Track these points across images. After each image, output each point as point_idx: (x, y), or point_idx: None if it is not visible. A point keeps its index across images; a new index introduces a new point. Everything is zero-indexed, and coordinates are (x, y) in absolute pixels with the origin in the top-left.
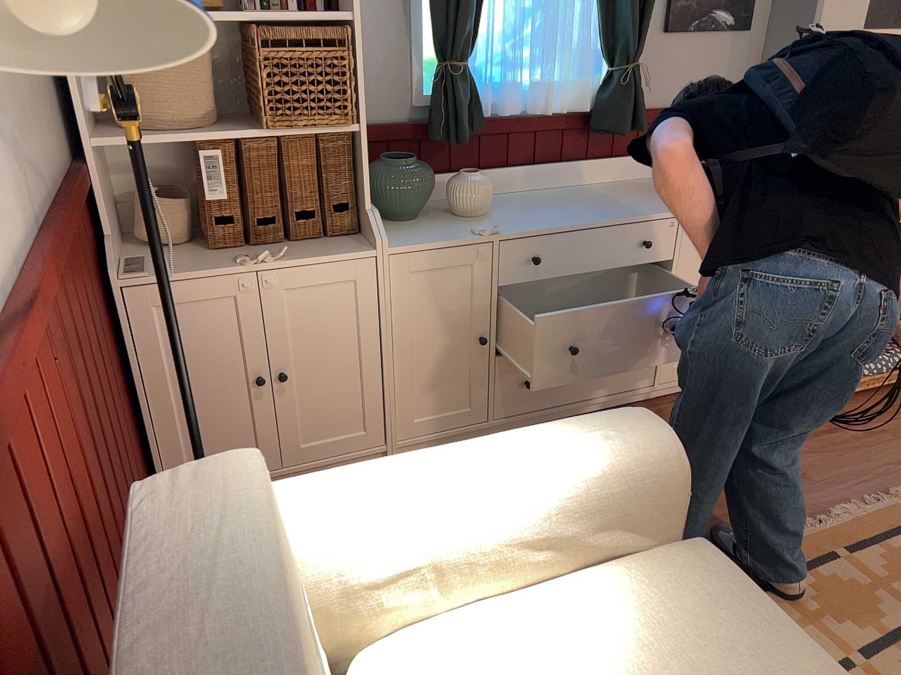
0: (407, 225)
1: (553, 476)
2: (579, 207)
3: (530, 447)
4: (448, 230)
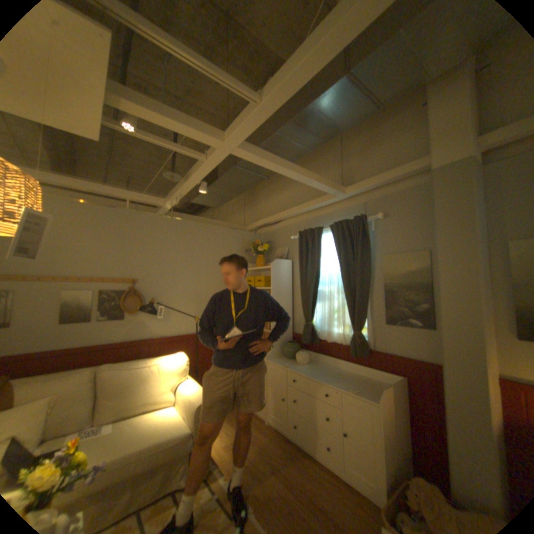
0: (285, 360)
1: (189, 395)
2: (324, 374)
3: (196, 391)
4: (285, 363)
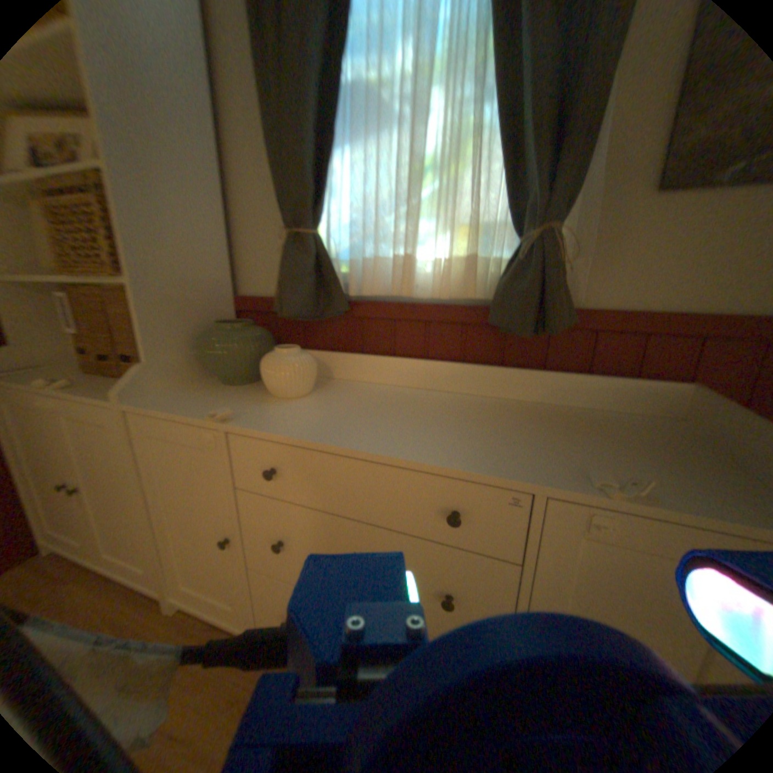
0: (220, 389)
1: None
2: (405, 420)
3: None
4: (221, 403)
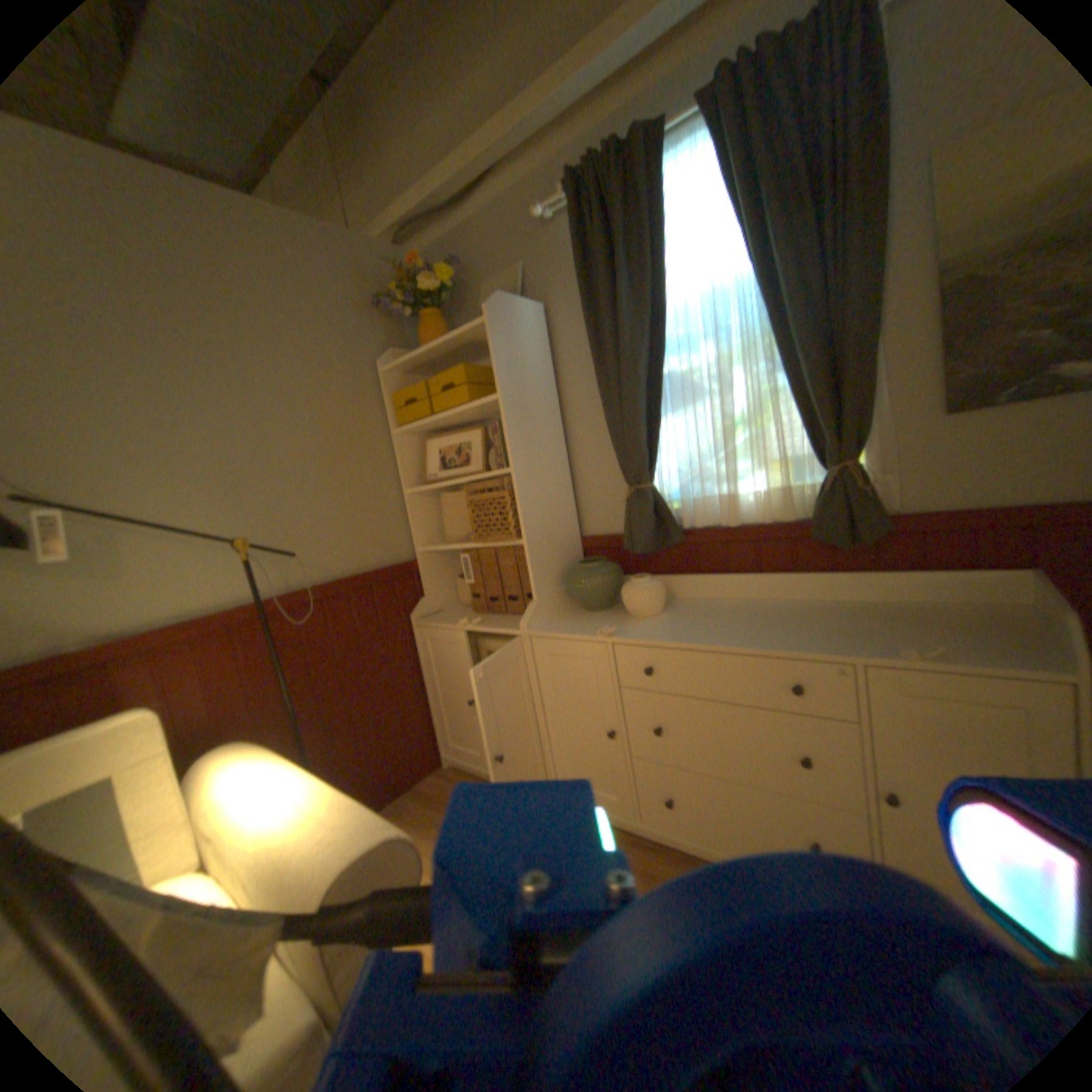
0: (585, 614)
1: (273, 837)
2: (747, 625)
3: (305, 808)
4: (595, 624)
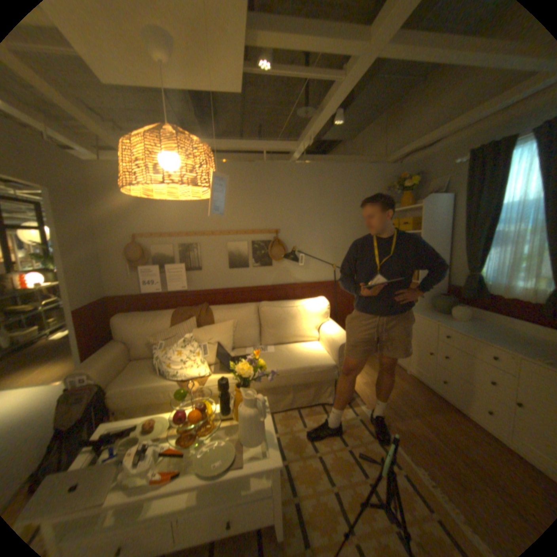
0: (436, 313)
1: (331, 334)
2: (494, 335)
3: (338, 331)
4: (436, 317)
